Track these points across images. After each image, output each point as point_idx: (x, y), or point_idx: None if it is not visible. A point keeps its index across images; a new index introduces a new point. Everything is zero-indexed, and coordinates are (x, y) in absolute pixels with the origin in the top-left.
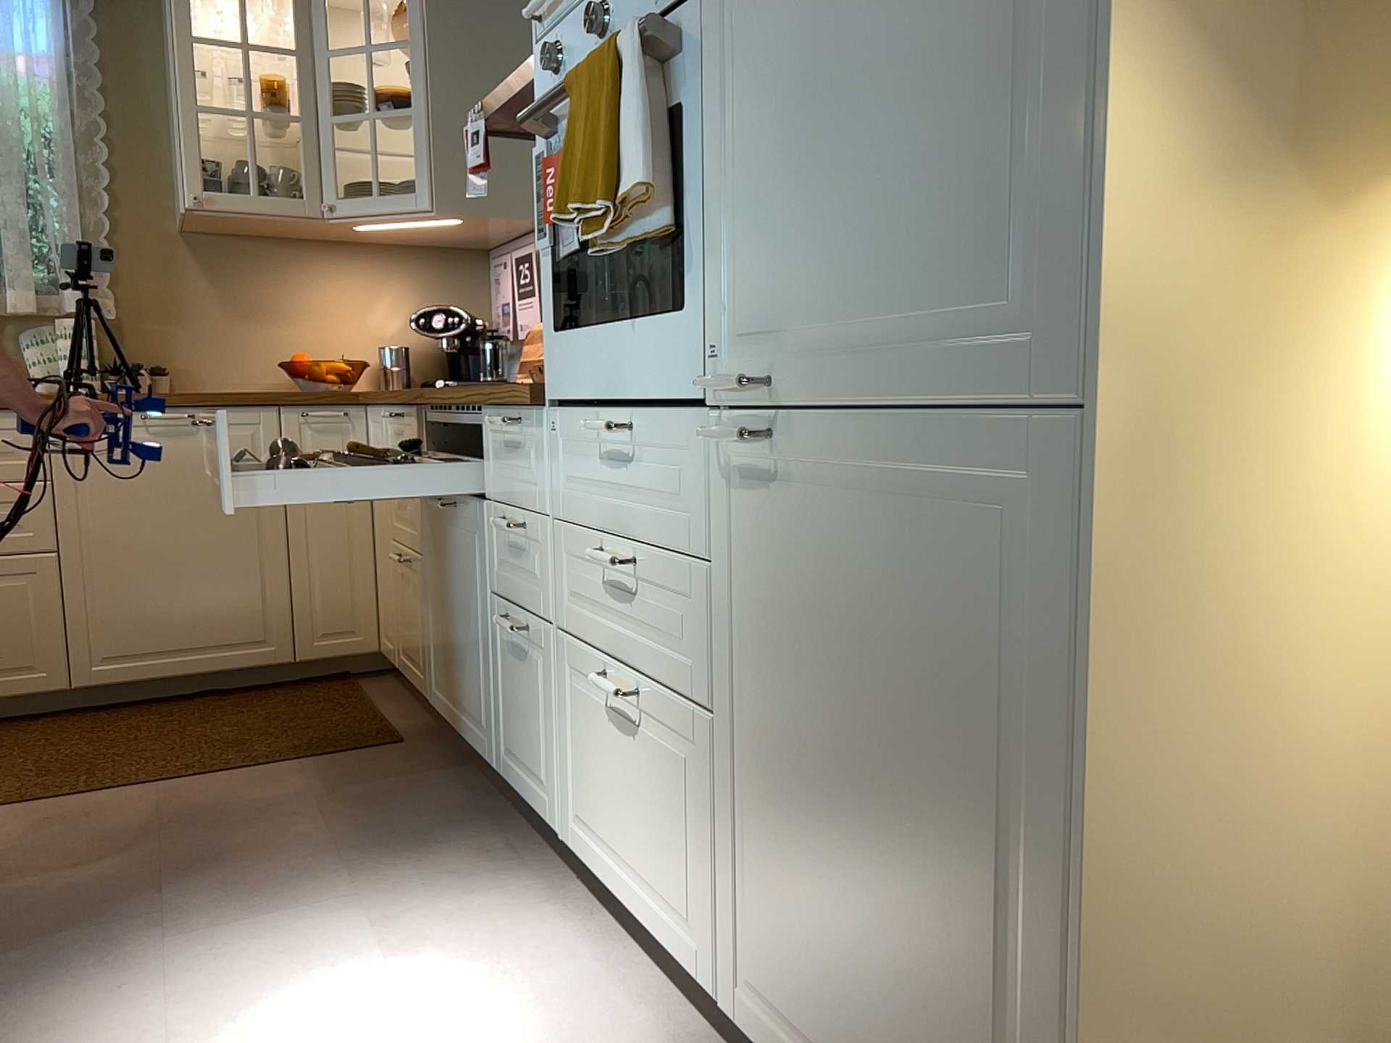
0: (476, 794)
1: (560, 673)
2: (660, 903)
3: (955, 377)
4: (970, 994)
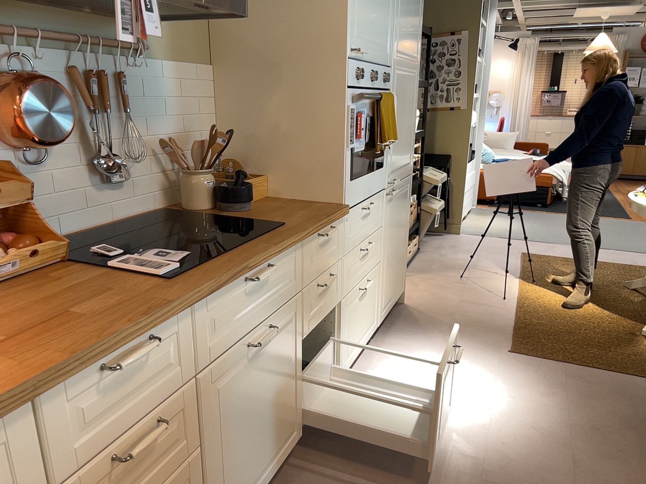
0: (284, 480)
1: (342, 314)
2: (367, 328)
3: (405, 172)
4: (401, 257)
